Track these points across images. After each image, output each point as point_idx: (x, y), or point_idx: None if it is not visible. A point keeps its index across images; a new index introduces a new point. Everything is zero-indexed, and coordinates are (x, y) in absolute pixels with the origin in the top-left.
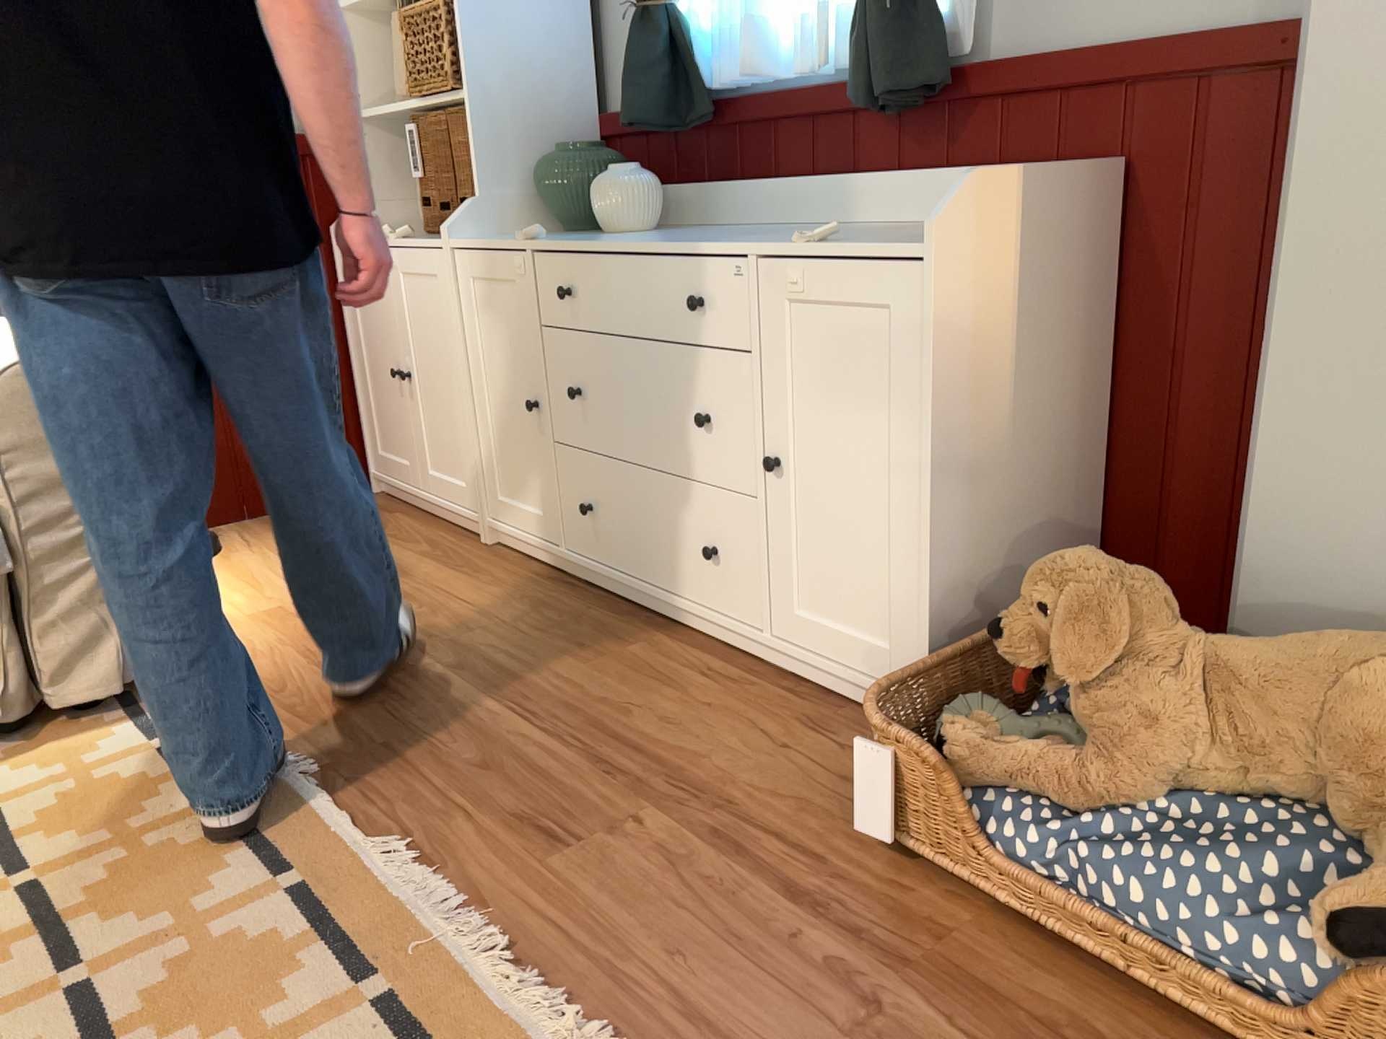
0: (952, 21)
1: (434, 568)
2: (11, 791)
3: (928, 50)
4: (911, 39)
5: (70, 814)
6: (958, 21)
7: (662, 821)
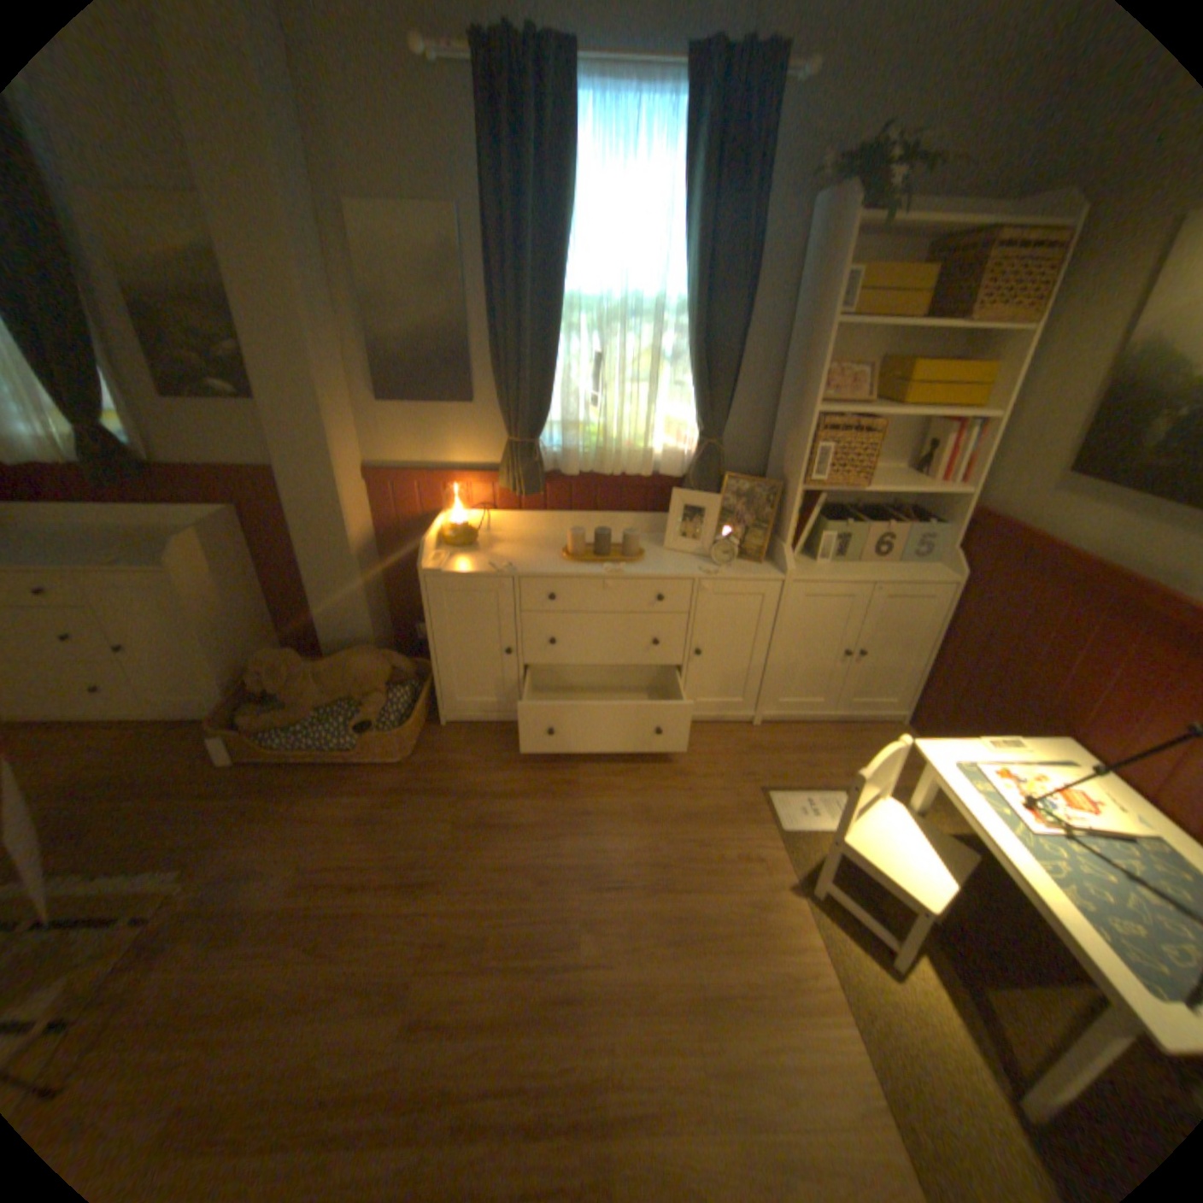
0: (133, 446)
1: None
2: None
3: (127, 464)
4: (116, 460)
5: None
6: (137, 448)
7: (128, 805)
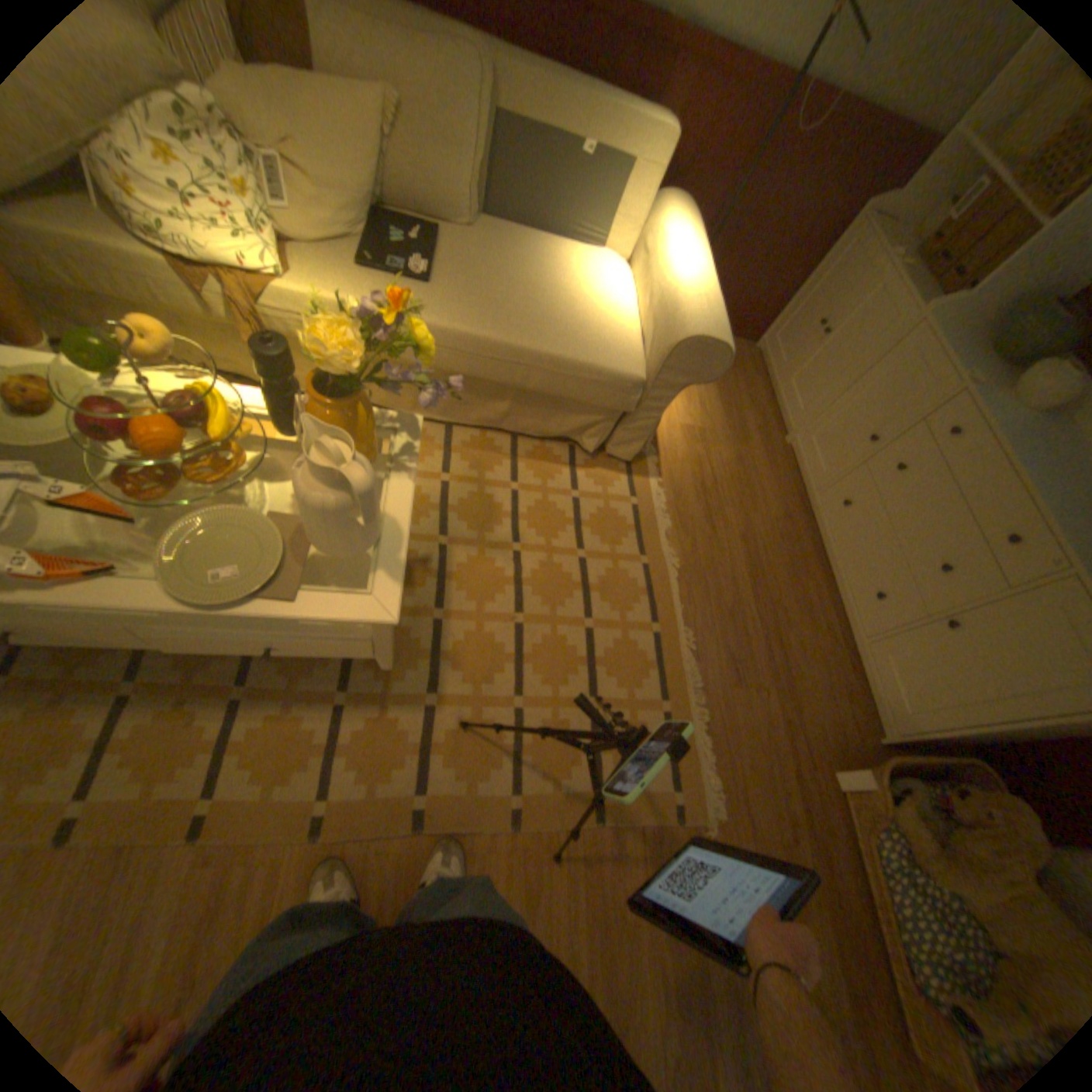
0: None
1: (758, 447)
2: (582, 493)
3: None
4: None
5: (598, 527)
6: None
7: (775, 703)
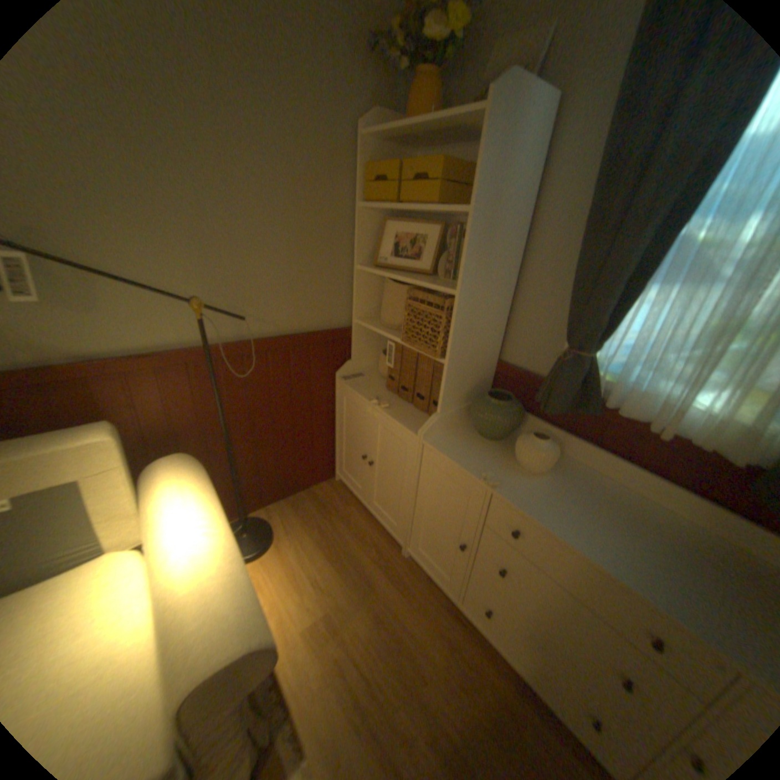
0: None
1: (386, 582)
2: None
3: None
4: None
5: None
6: None
7: None
